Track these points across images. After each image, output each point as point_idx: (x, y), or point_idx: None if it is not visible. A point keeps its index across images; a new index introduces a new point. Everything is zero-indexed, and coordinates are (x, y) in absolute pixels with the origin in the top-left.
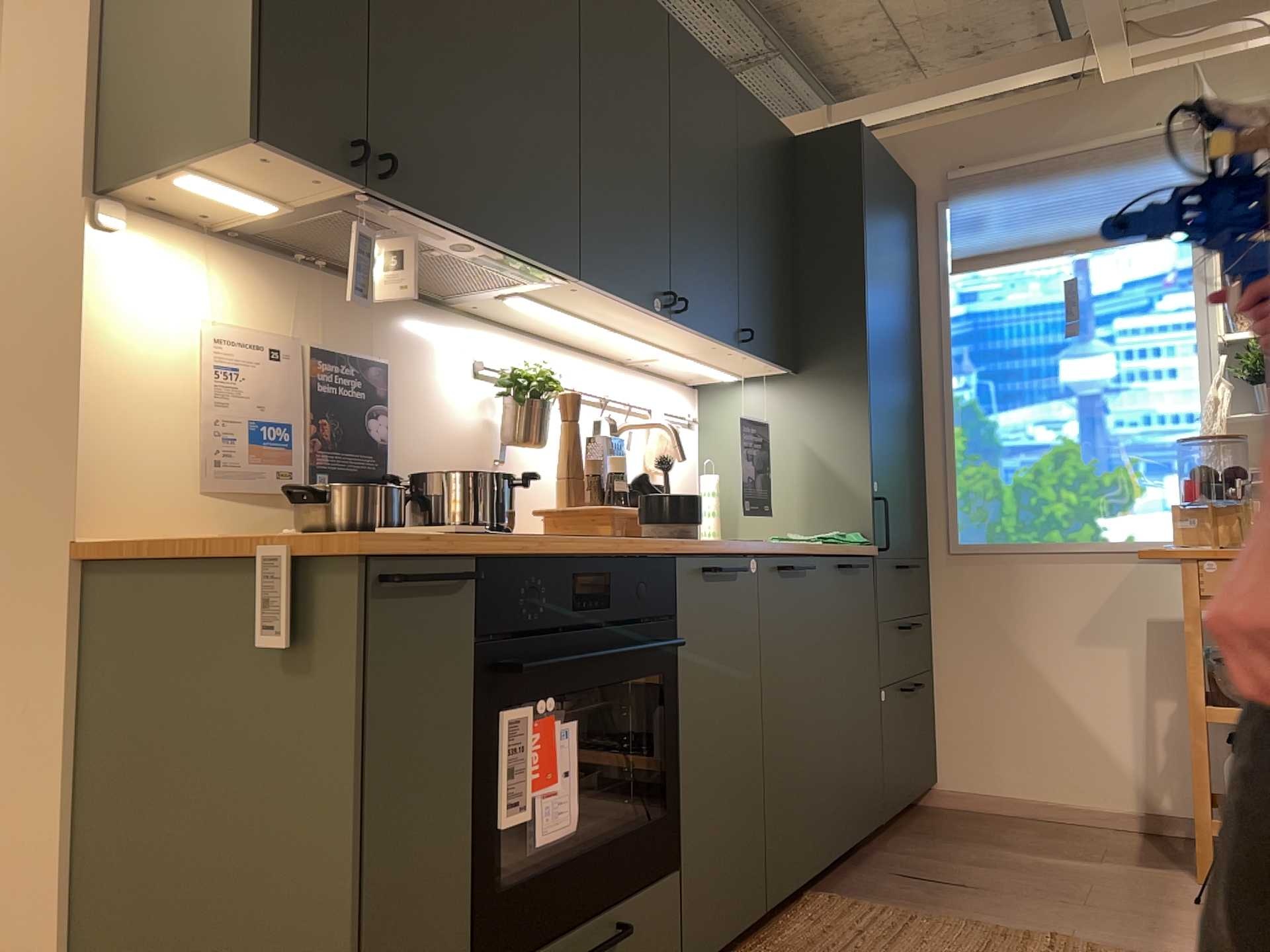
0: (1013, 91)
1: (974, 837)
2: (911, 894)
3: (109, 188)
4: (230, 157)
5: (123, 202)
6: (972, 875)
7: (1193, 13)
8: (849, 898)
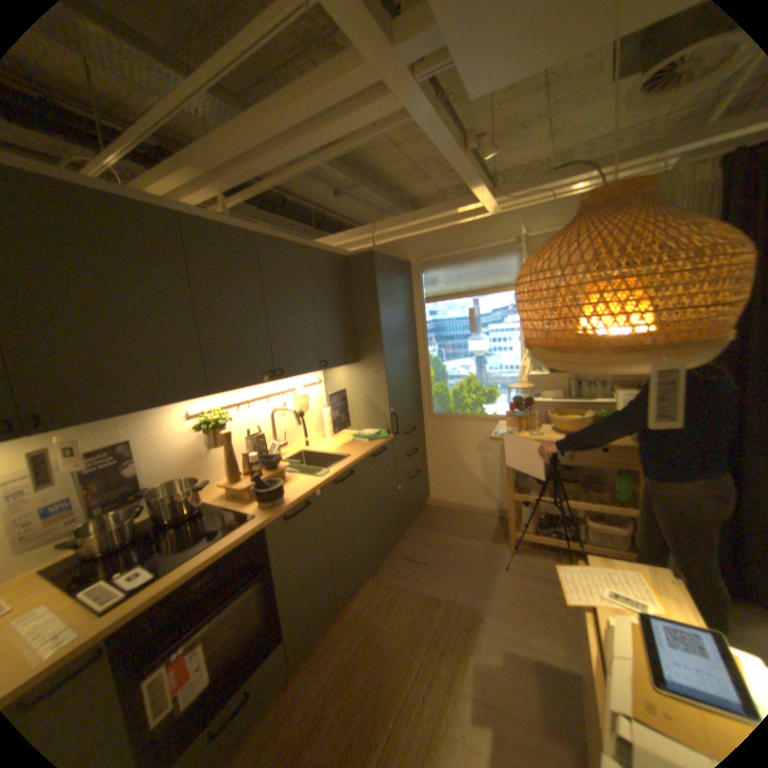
0: (449, 216)
1: (437, 528)
2: (404, 574)
3: None
4: None
5: None
6: (429, 557)
7: (522, 182)
8: (380, 580)
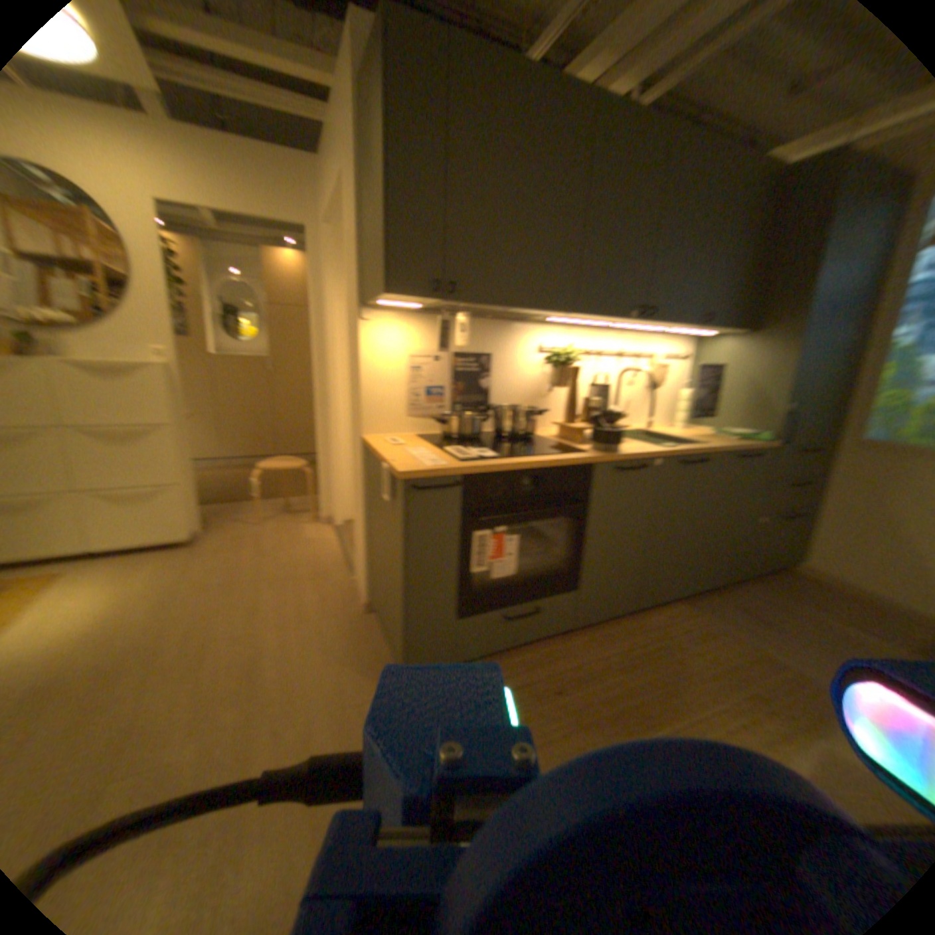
0: None
1: (809, 598)
2: (738, 619)
3: (364, 302)
4: (387, 296)
5: (372, 304)
6: (785, 620)
7: None
8: (700, 610)
